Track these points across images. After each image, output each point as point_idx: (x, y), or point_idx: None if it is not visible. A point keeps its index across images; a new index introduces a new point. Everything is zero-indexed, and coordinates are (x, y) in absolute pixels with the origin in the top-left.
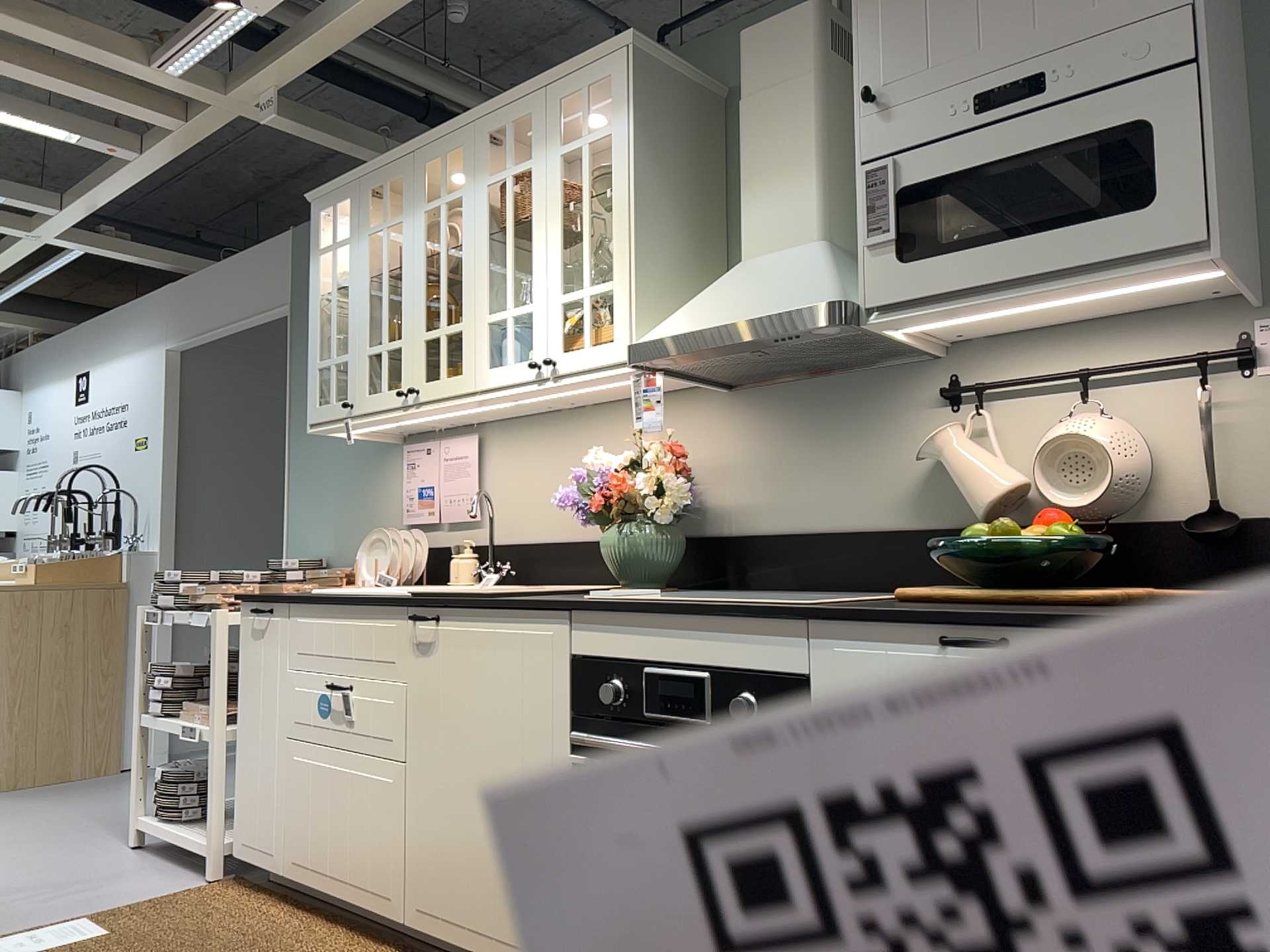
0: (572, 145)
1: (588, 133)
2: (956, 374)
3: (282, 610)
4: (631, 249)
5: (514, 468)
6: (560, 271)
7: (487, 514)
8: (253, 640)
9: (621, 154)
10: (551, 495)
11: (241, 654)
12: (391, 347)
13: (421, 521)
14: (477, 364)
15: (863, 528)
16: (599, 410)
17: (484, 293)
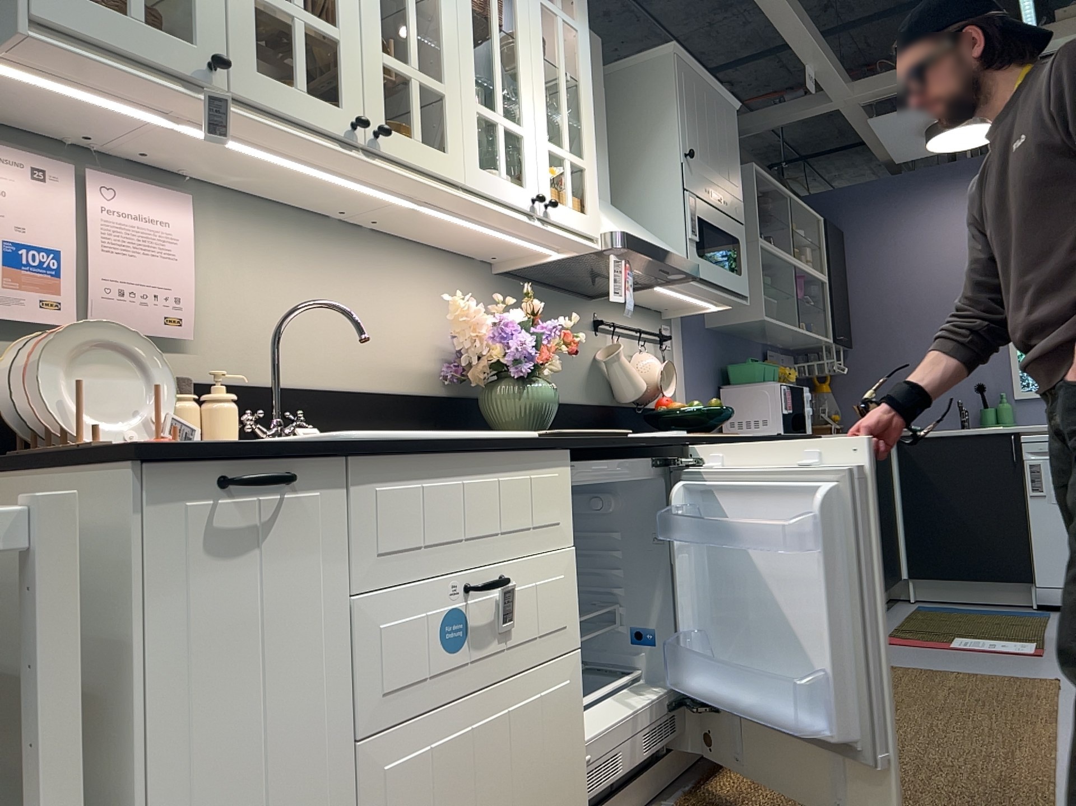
0: (551, 5)
1: (563, 10)
2: (599, 313)
3: (322, 473)
4: (595, 145)
5: (255, 273)
6: (547, 118)
7: (198, 333)
8: (207, 561)
9: (587, 58)
10: (320, 326)
11: (133, 618)
12: (316, 26)
13: (11, 315)
14: (468, 154)
15: (570, 401)
16: (381, 241)
17: (472, 73)
